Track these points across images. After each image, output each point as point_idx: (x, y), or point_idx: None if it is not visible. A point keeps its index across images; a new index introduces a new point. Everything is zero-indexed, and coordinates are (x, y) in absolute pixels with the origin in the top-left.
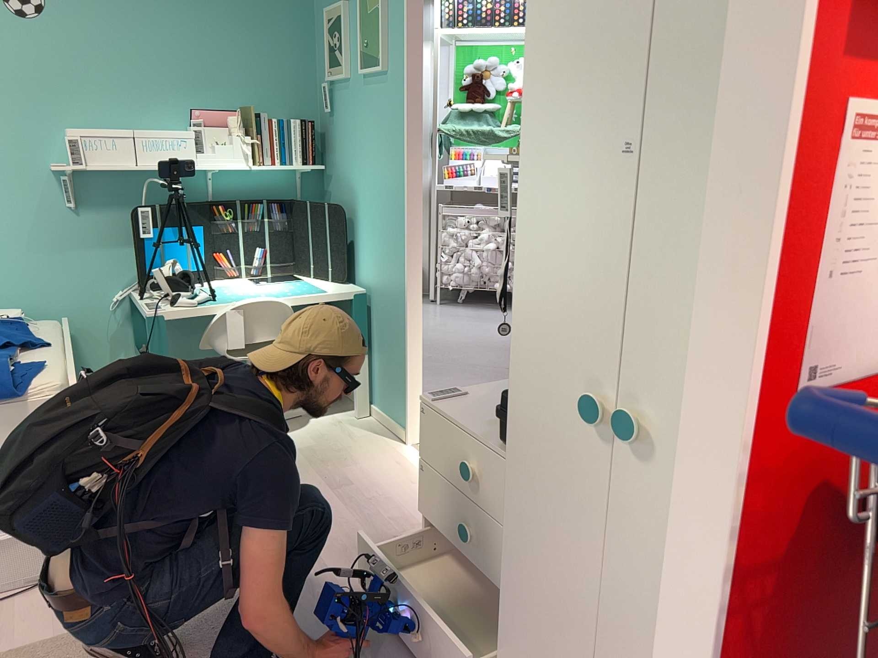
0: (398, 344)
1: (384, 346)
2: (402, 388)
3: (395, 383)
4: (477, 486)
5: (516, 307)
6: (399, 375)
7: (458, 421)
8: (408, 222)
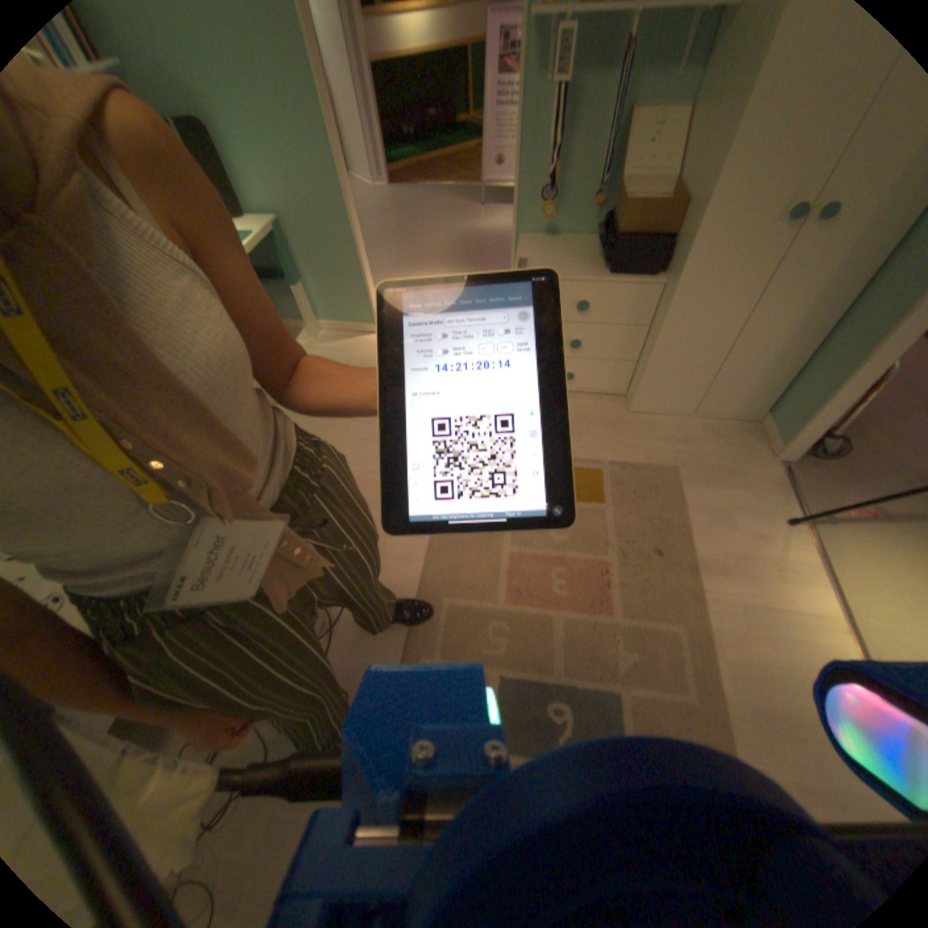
0: (343, 255)
1: (321, 264)
2: (357, 291)
3: (346, 291)
4: (586, 311)
5: (727, 162)
6: (350, 283)
7: (564, 276)
8: (328, 119)
